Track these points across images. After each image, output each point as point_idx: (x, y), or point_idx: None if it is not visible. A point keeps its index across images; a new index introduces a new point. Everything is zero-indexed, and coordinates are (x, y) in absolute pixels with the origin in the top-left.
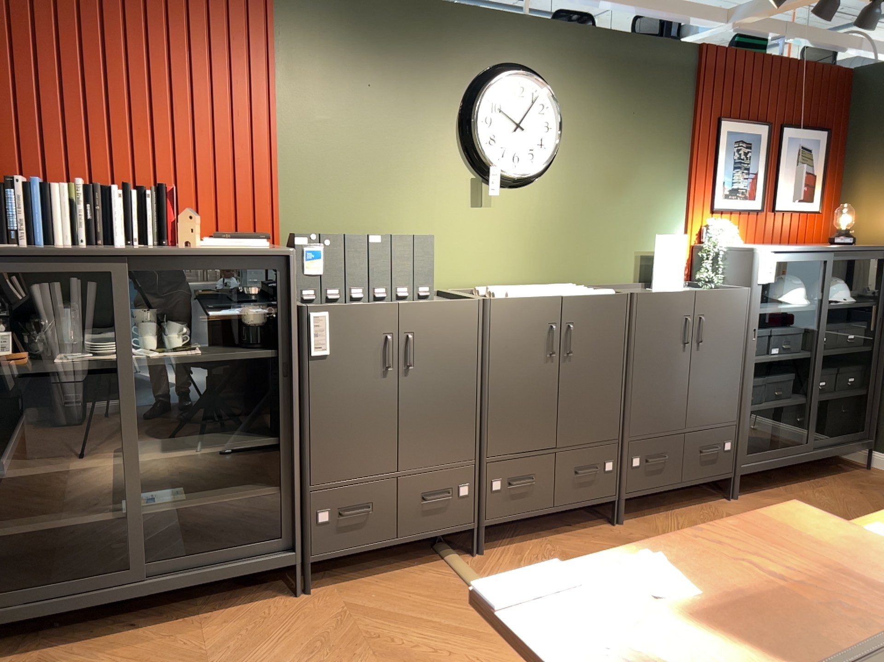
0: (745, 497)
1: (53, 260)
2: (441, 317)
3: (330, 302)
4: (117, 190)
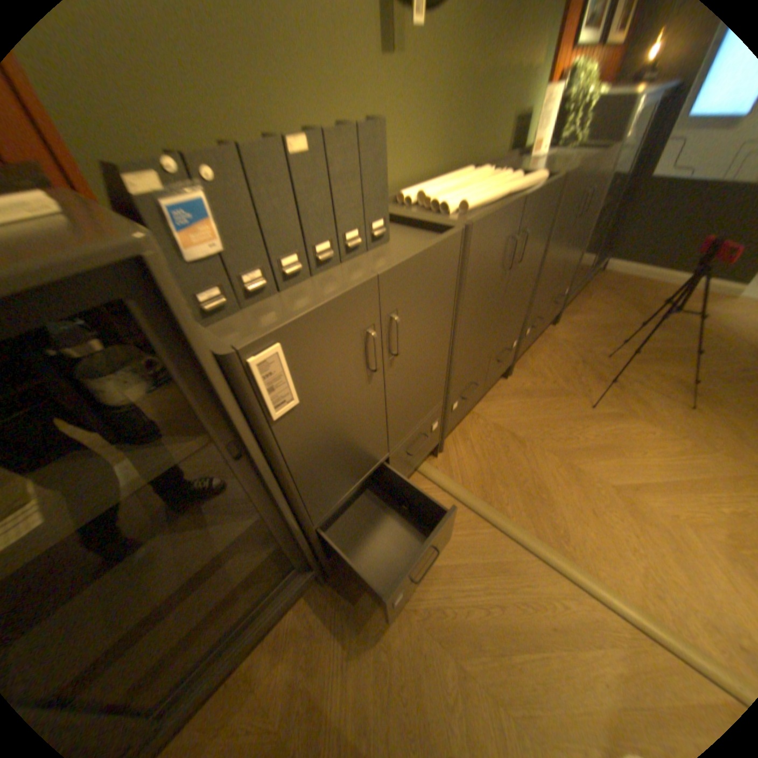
0: (560, 319)
1: None
2: (426, 270)
3: (254, 294)
4: None
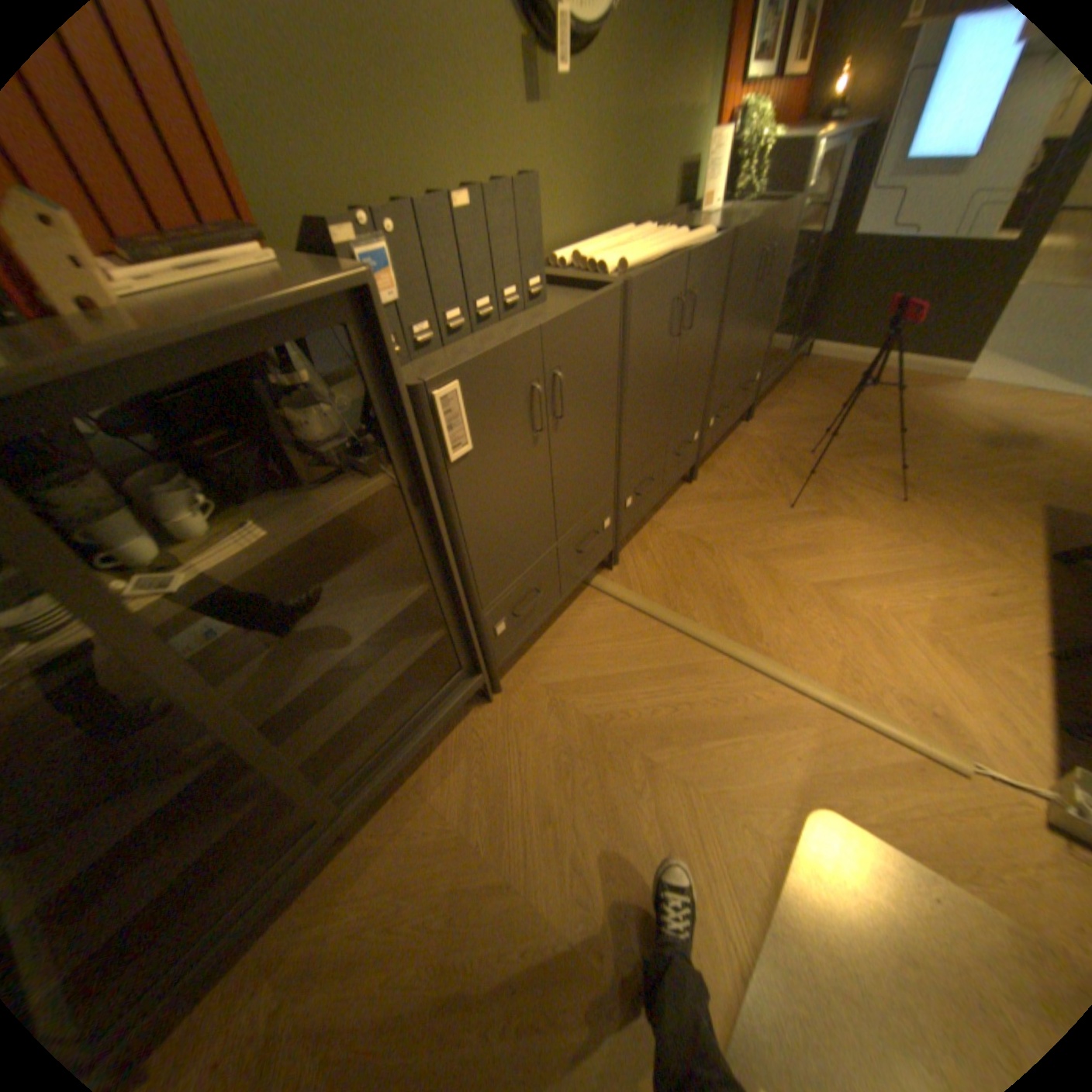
0: (754, 416)
1: None
2: (587, 328)
3: (423, 347)
4: None
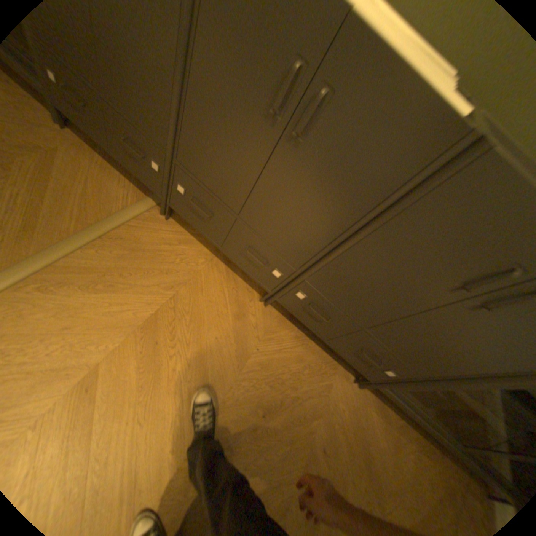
0: (367, 393)
1: None
2: None
3: None
4: None
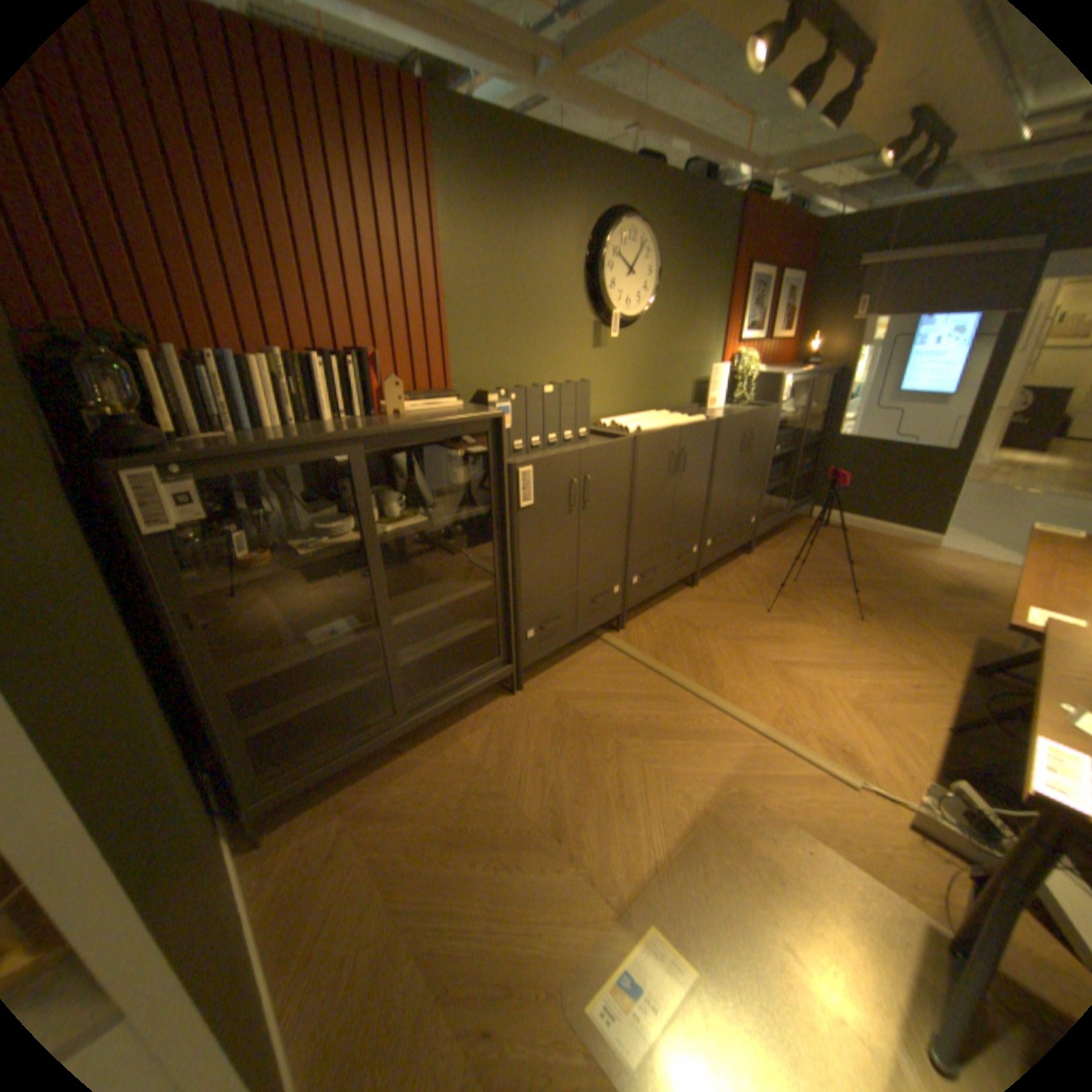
0: (755, 552)
1: (291, 451)
2: (608, 457)
3: (517, 453)
4: (317, 358)
